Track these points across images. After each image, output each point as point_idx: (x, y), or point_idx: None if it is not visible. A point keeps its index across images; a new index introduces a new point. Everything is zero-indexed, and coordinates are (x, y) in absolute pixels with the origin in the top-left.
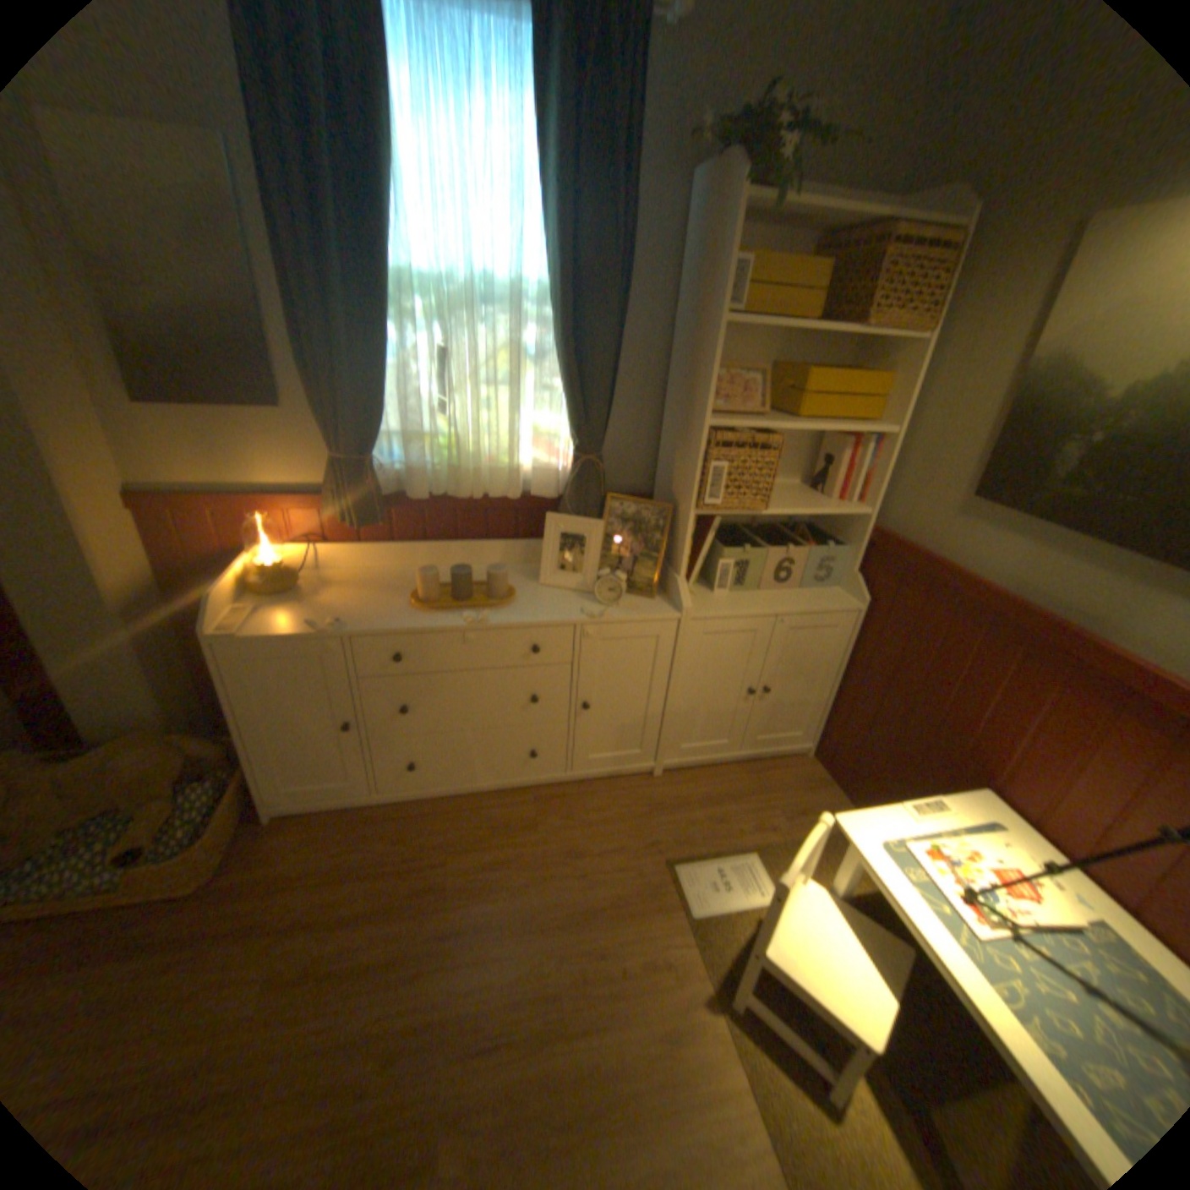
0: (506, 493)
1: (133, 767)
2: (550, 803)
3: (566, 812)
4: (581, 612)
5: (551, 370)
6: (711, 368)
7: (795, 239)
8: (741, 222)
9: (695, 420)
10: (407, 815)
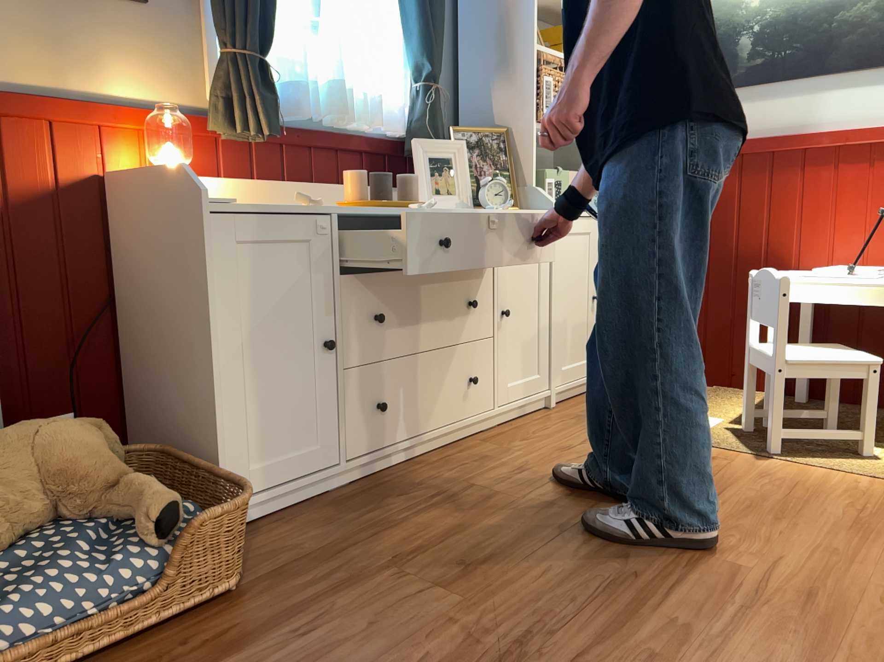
0: (371, 122)
1: (73, 440)
2: (498, 439)
3: (519, 438)
4: (490, 208)
5: (392, 11)
6: (531, 4)
7: None
8: None
9: (518, 50)
10: (382, 482)
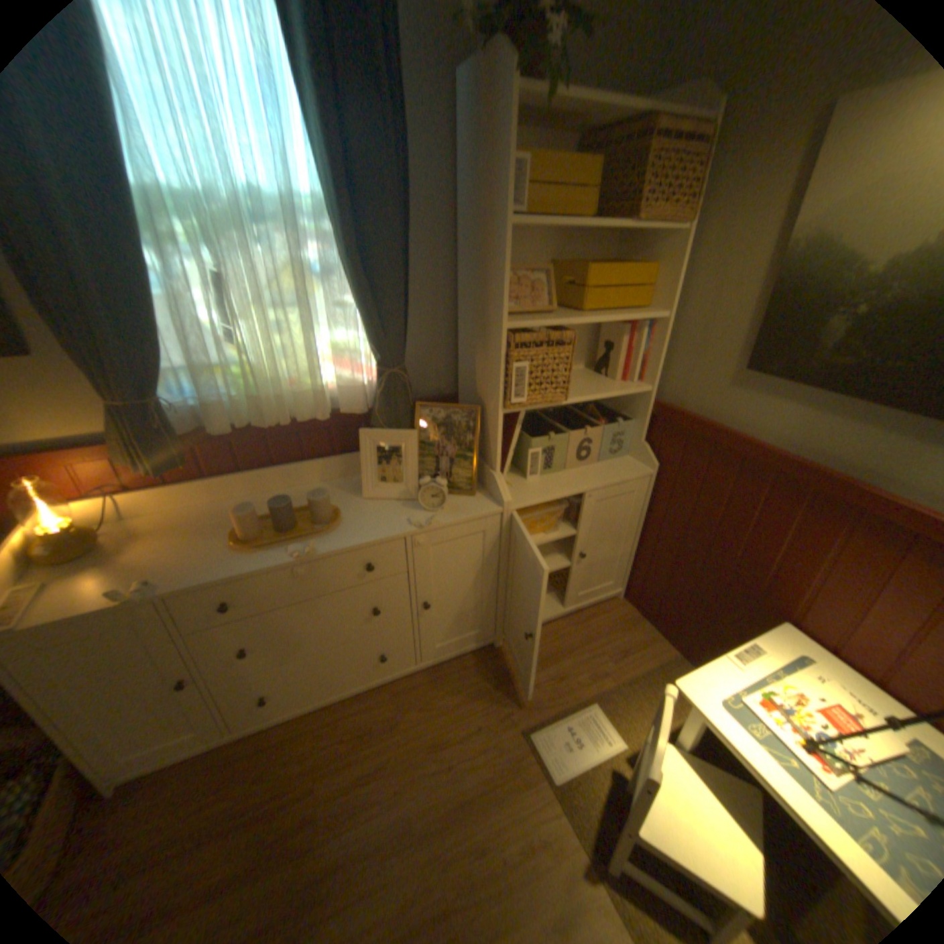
0: (314, 415)
1: None
2: (406, 698)
3: (422, 703)
4: (410, 523)
5: (341, 286)
6: (503, 272)
7: (559, 140)
8: (516, 117)
9: (492, 324)
10: (266, 746)
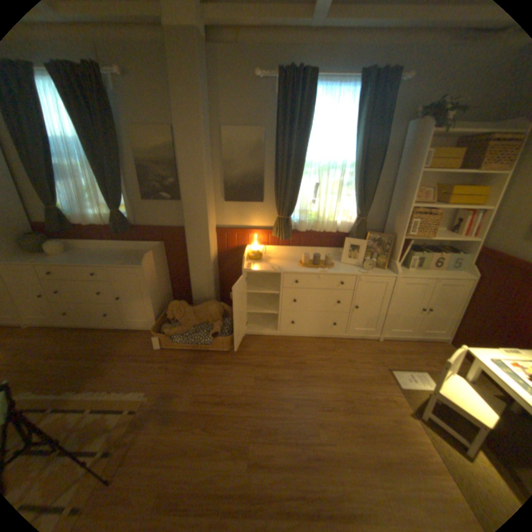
0: (331, 230)
1: (213, 309)
2: (339, 344)
3: (345, 348)
4: (359, 271)
5: (351, 189)
6: (415, 187)
7: (448, 140)
8: (430, 139)
9: (407, 205)
10: (288, 340)
